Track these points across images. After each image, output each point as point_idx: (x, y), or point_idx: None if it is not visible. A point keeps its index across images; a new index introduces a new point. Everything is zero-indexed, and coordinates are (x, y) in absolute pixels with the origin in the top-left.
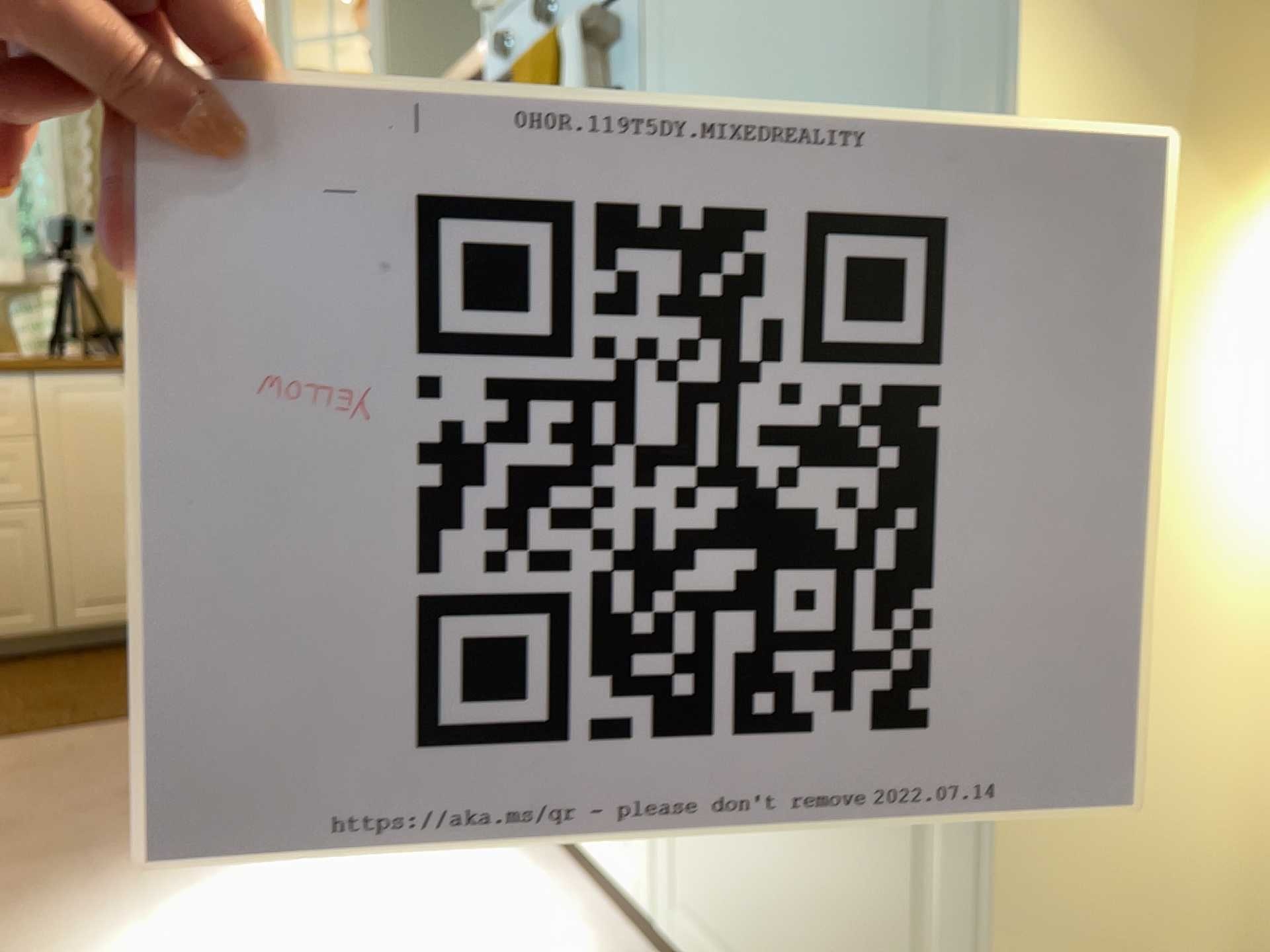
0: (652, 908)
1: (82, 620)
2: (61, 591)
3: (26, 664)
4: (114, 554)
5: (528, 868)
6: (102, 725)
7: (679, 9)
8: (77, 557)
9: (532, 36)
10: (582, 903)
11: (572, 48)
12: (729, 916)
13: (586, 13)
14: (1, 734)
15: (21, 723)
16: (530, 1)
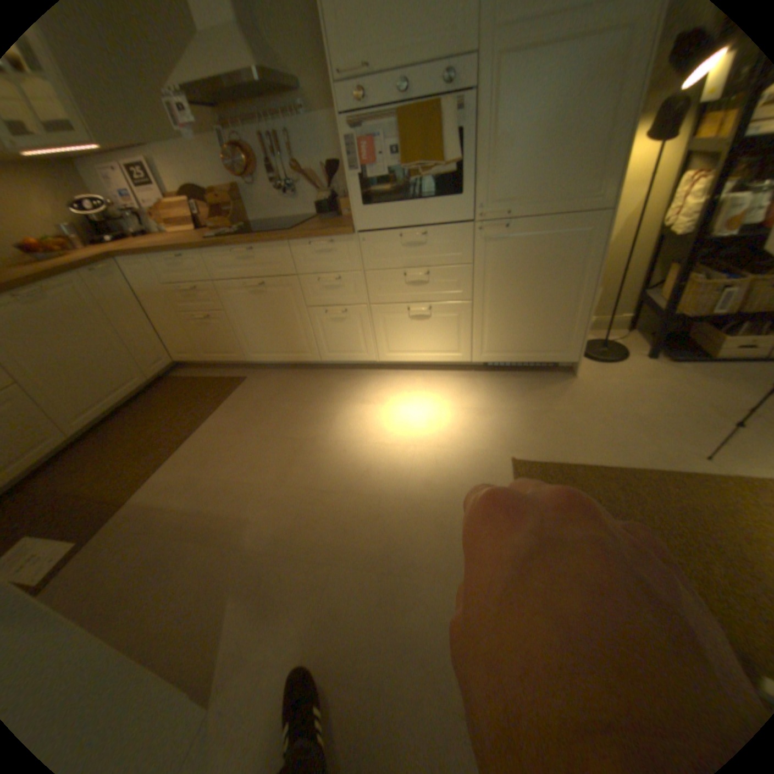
0: (466, 357)
1: (79, 425)
2: (59, 418)
3: (66, 458)
4: (73, 388)
5: (403, 377)
6: (185, 439)
7: (495, 102)
8: (56, 399)
9: (382, 92)
10: (426, 374)
11: (446, 110)
12: (503, 343)
13: (457, 98)
14: (149, 467)
15: (146, 461)
16: (376, 75)
